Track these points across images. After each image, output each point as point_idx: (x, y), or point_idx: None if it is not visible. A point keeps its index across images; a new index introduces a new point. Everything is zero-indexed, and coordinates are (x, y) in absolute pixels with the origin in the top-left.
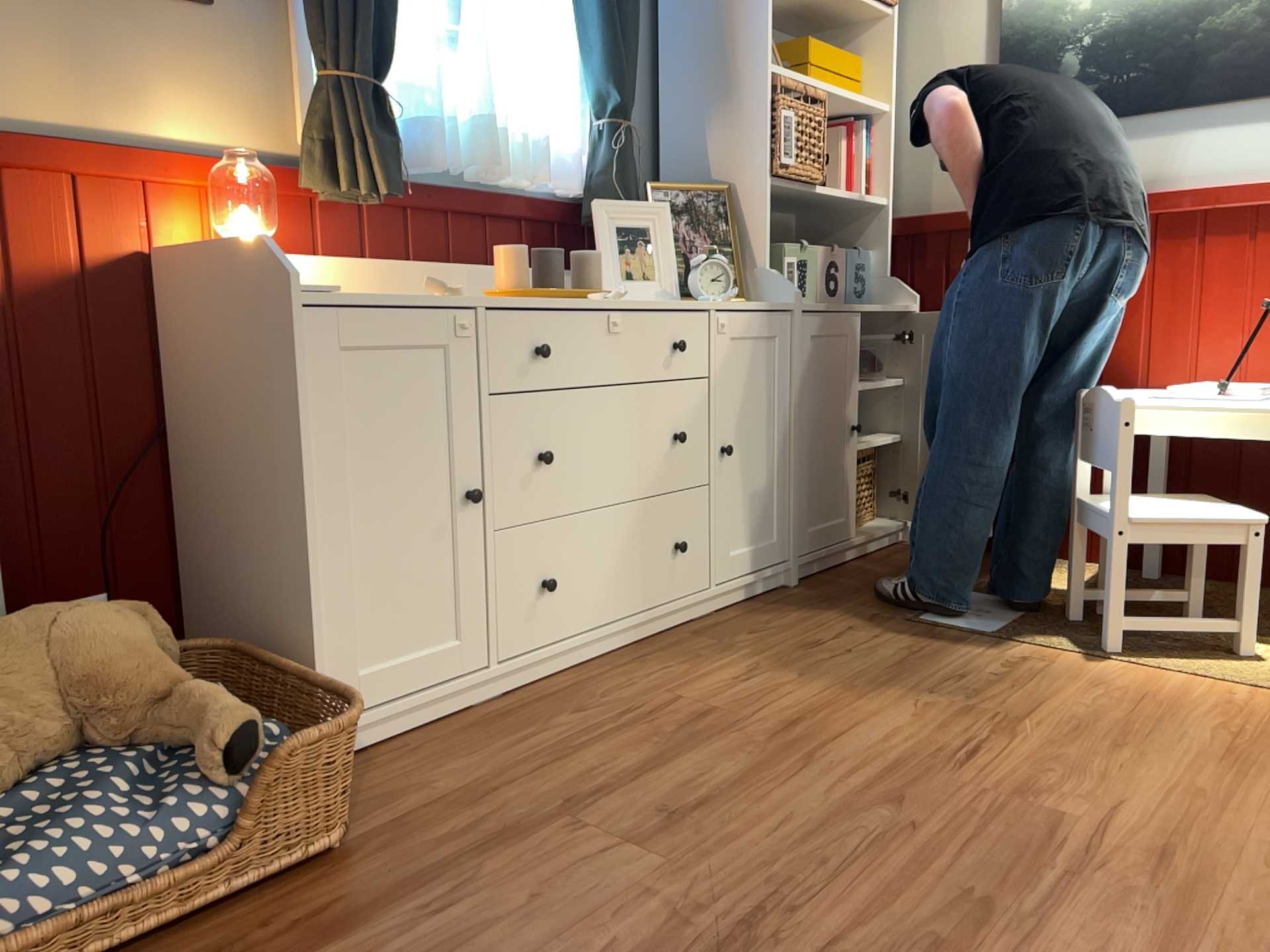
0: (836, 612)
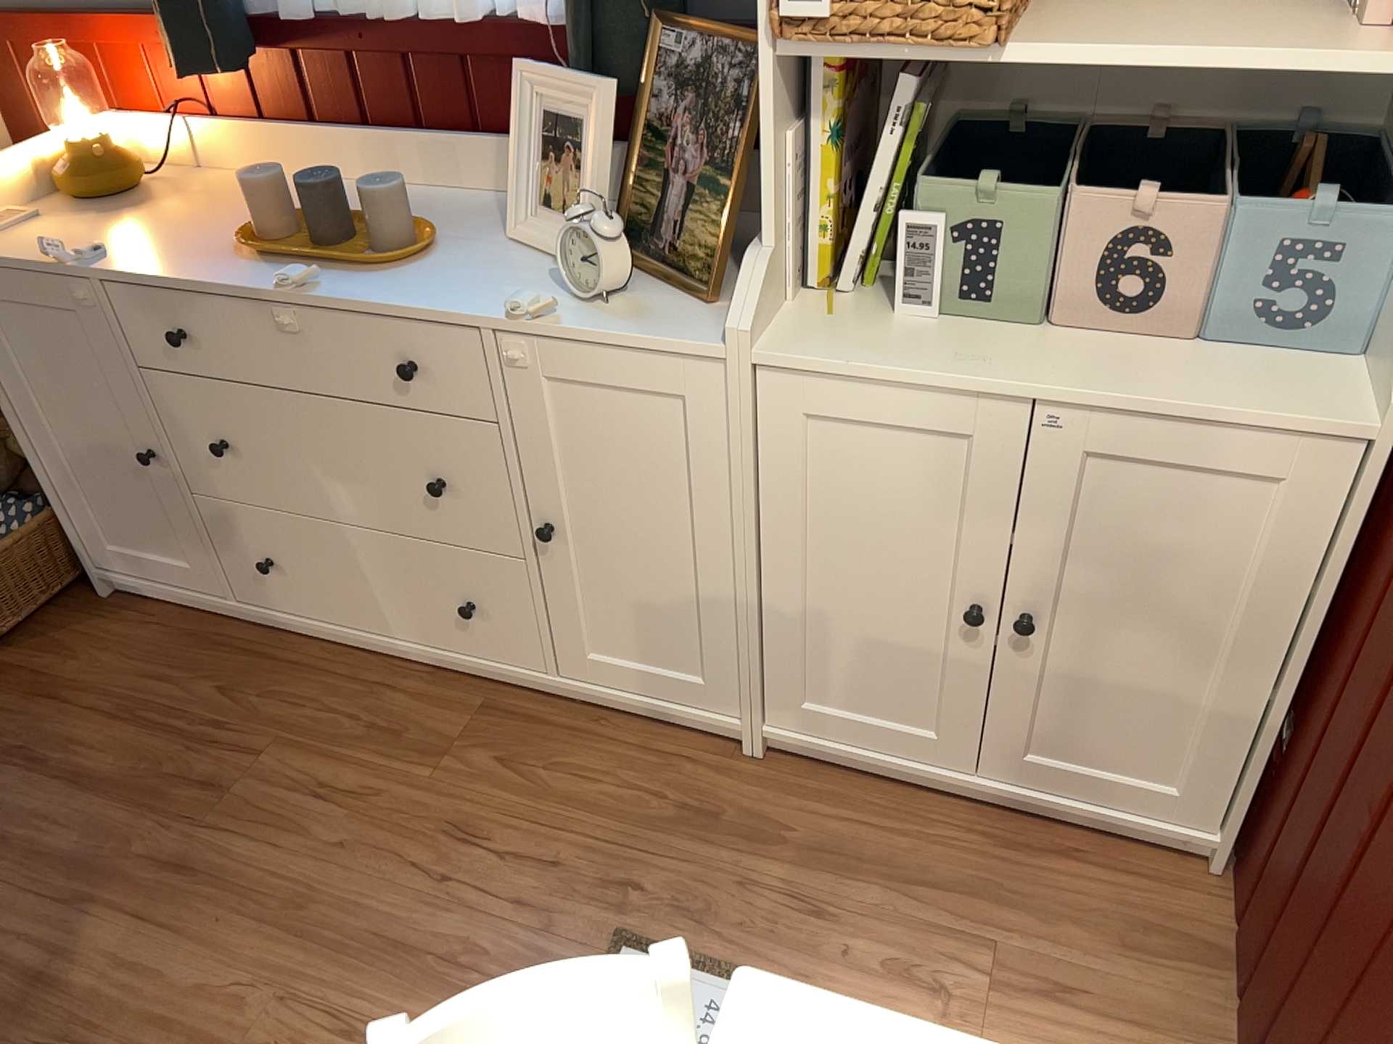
0: (636, 828)
